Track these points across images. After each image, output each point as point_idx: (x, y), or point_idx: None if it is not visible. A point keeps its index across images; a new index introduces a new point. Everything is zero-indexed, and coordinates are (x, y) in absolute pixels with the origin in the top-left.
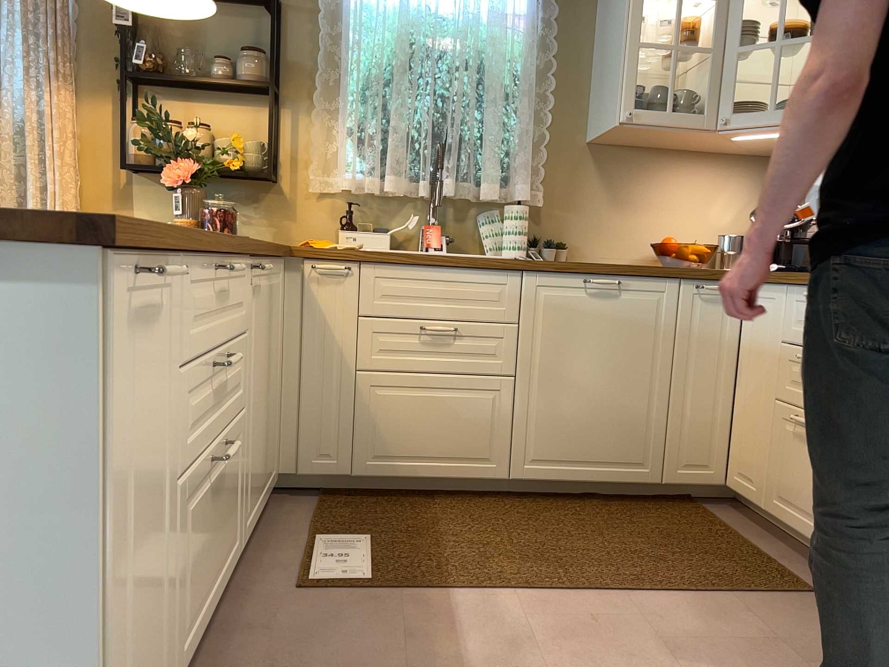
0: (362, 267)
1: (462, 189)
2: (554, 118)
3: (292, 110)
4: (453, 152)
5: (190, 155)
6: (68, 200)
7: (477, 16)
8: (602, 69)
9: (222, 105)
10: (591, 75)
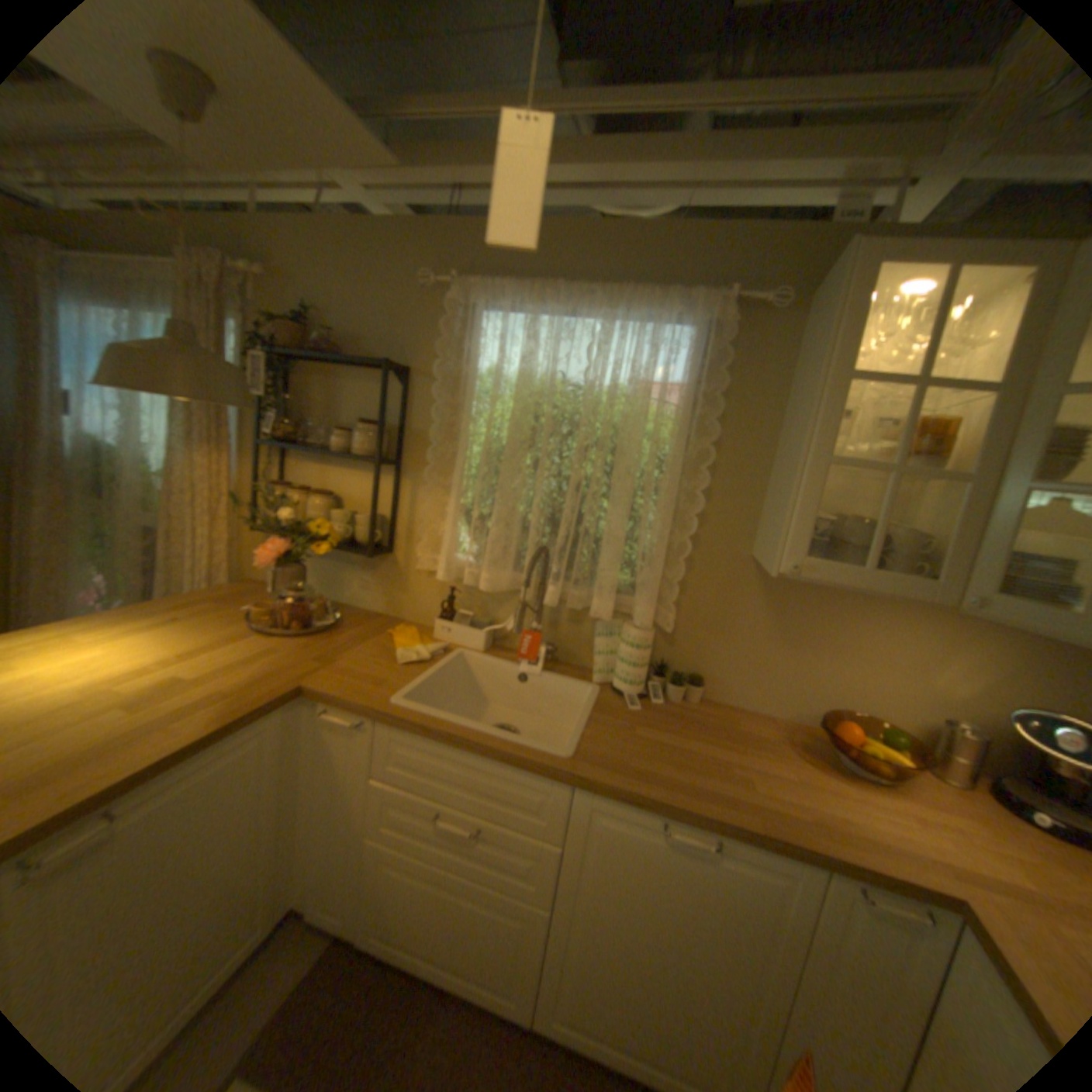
0: (376, 726)
1: (571, 596)
2: (710, 518)
3: (409, 480)
4: (562, 554)
5: (280, 533)
6: (212, 550)
7: (619, 384)
8: (782, 466)
9: (347, 469)
10: (772, 466)
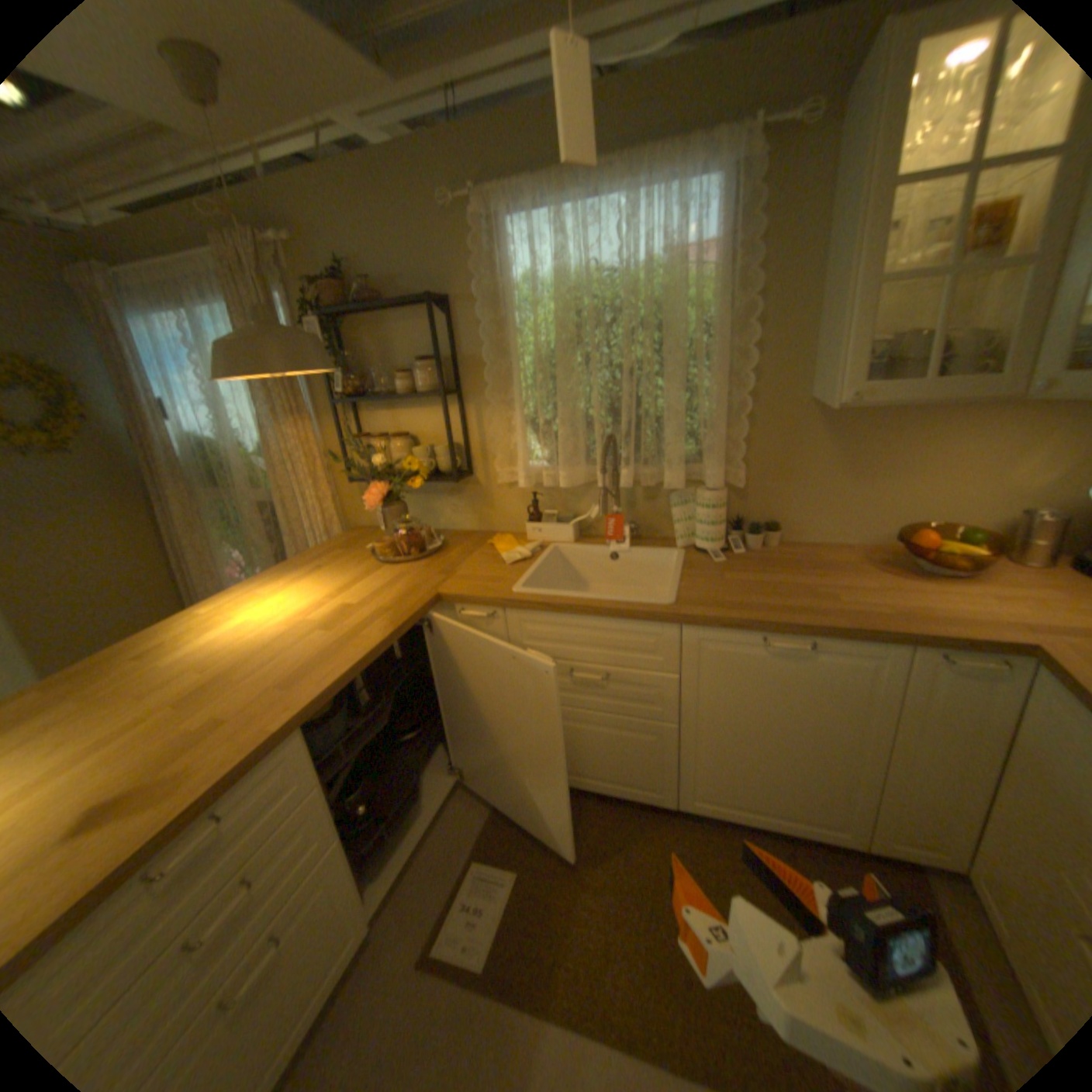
0: (507, 611)
1: (643, 475)
2: (764, 371)
3: (472, 404)
4: (628, 439)
5: (378, 477)
6: (322, 507)
7: (653, 257)
8: (832, 298)
9: (415, 408)
10: (821, 302)
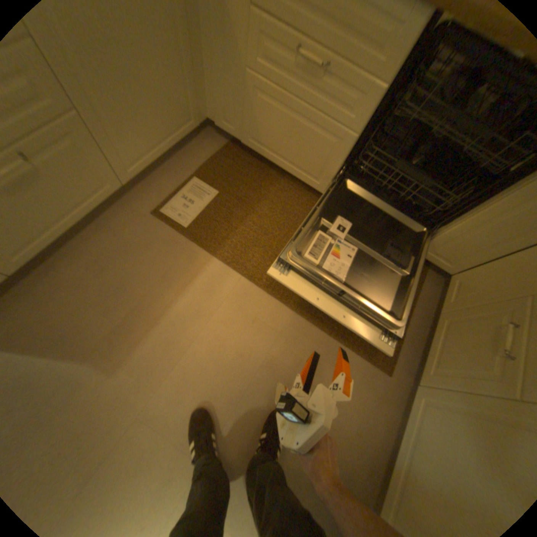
0: None
1: None
2: None
3: None
4: None
5: None
6: None
7: None
8: None
9: None
10: None
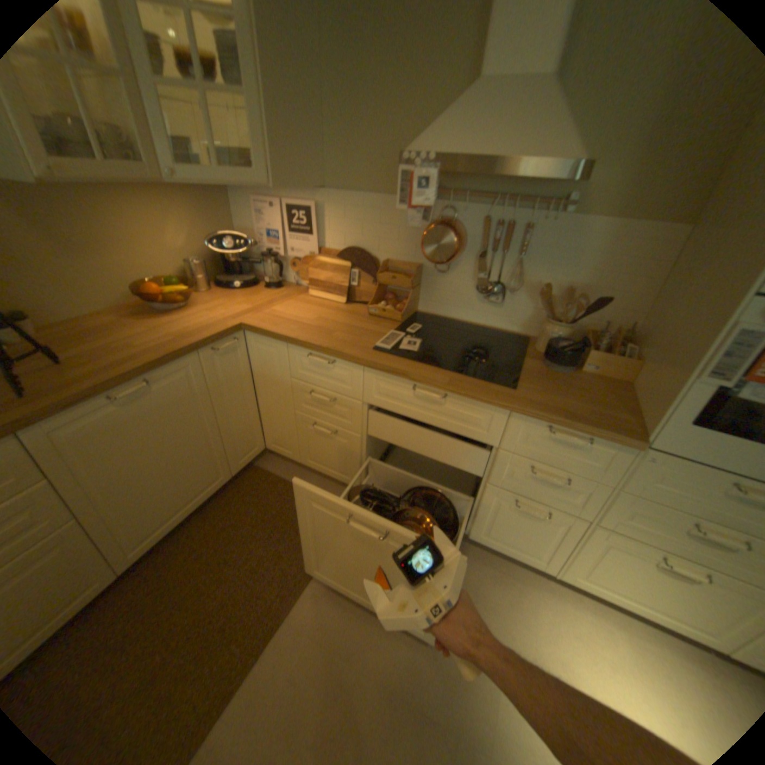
0: None
1: None
2: None
3: None
4: None
5: None
6: None
7: None
8: None
9: None
10: None
